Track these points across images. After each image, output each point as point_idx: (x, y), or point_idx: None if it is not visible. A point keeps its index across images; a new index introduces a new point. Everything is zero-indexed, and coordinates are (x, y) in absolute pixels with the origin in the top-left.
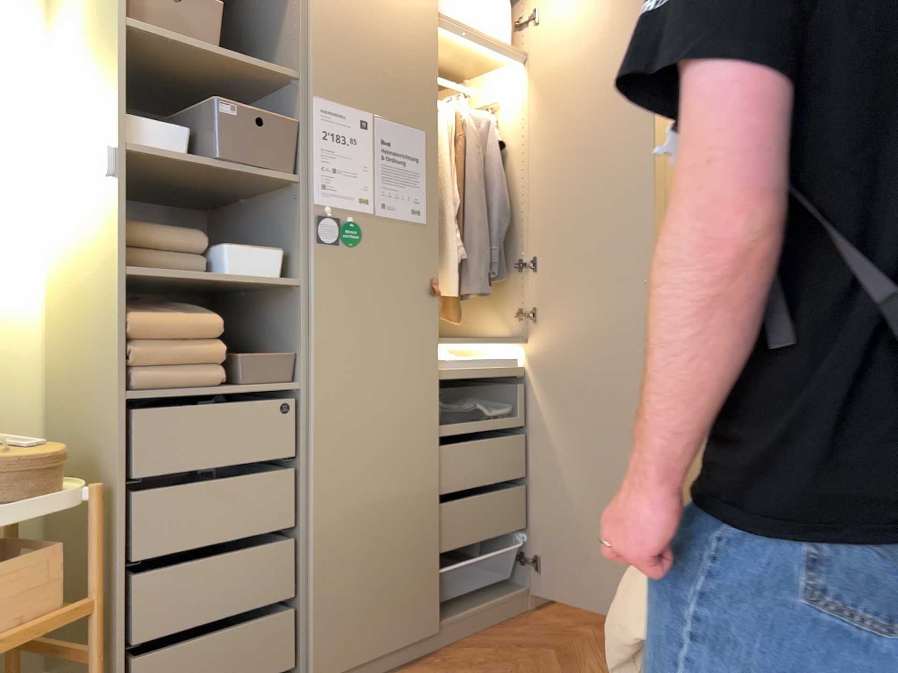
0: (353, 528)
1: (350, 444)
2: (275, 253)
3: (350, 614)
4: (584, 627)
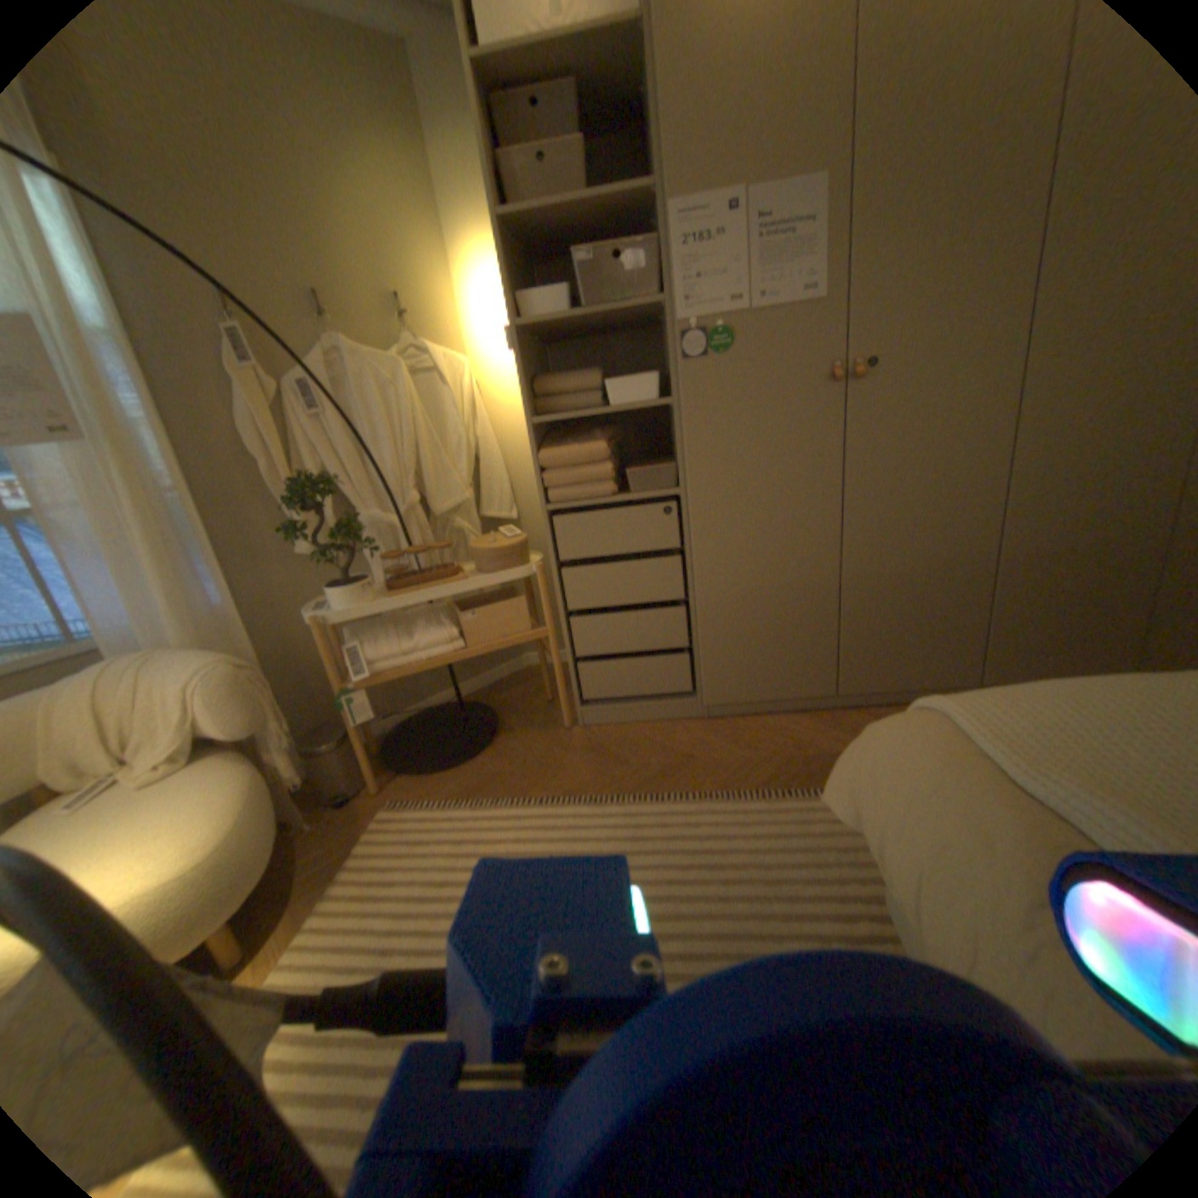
0: (735, 604)
1: (730, 537)
2: (650, 376)
3: (736, 665)
4: None
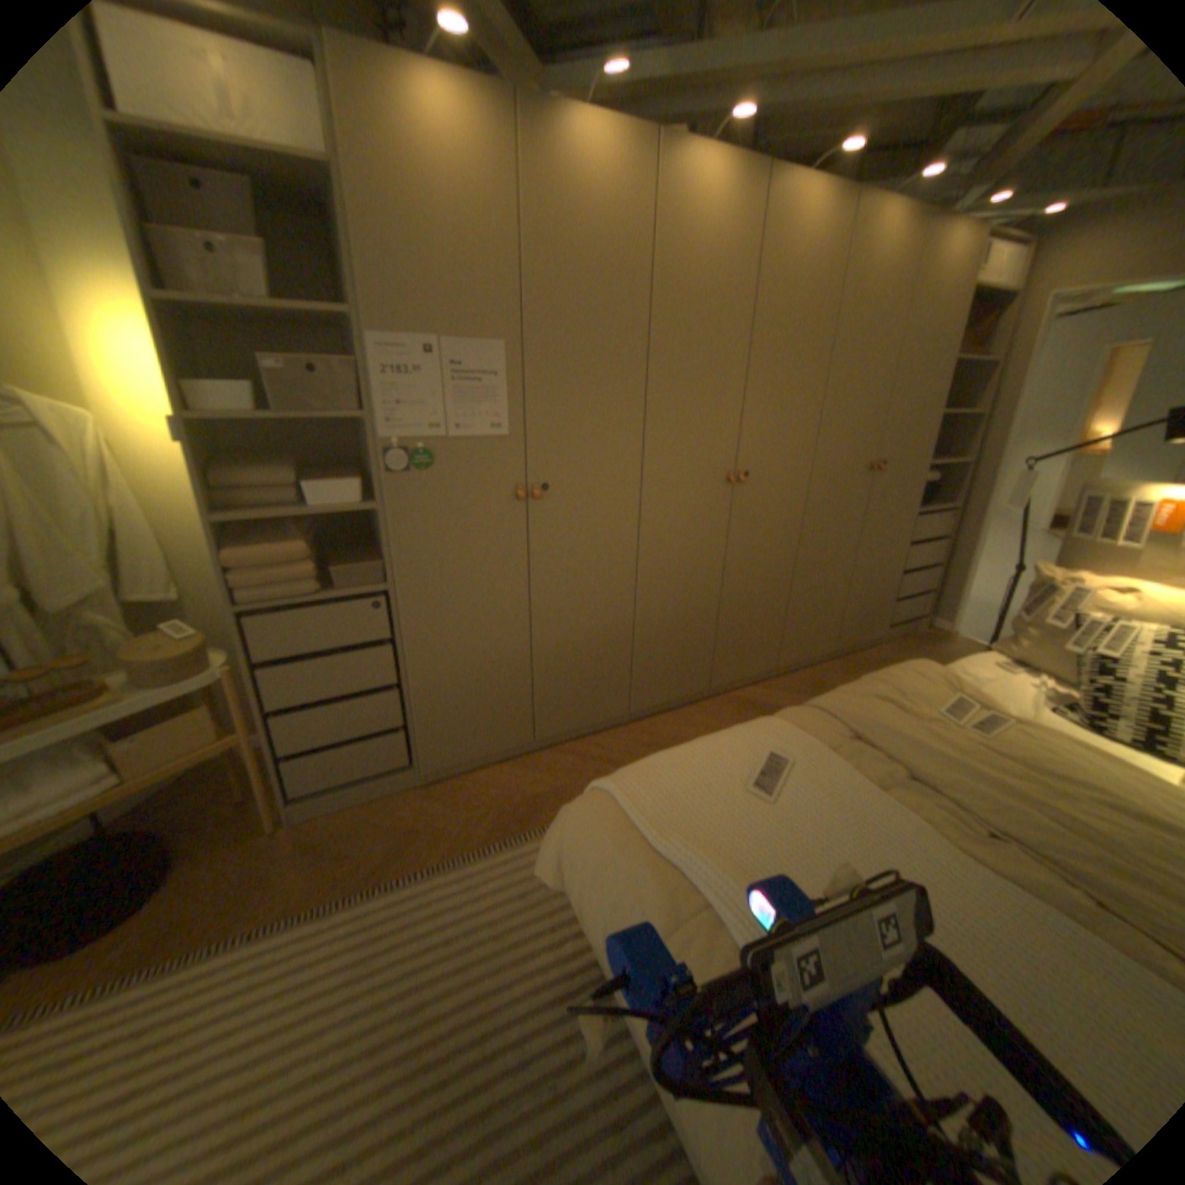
0: (449, 683)
1: (441, 627)
2: (355, 484)
3: (452, 735)
4: (653, 749)
